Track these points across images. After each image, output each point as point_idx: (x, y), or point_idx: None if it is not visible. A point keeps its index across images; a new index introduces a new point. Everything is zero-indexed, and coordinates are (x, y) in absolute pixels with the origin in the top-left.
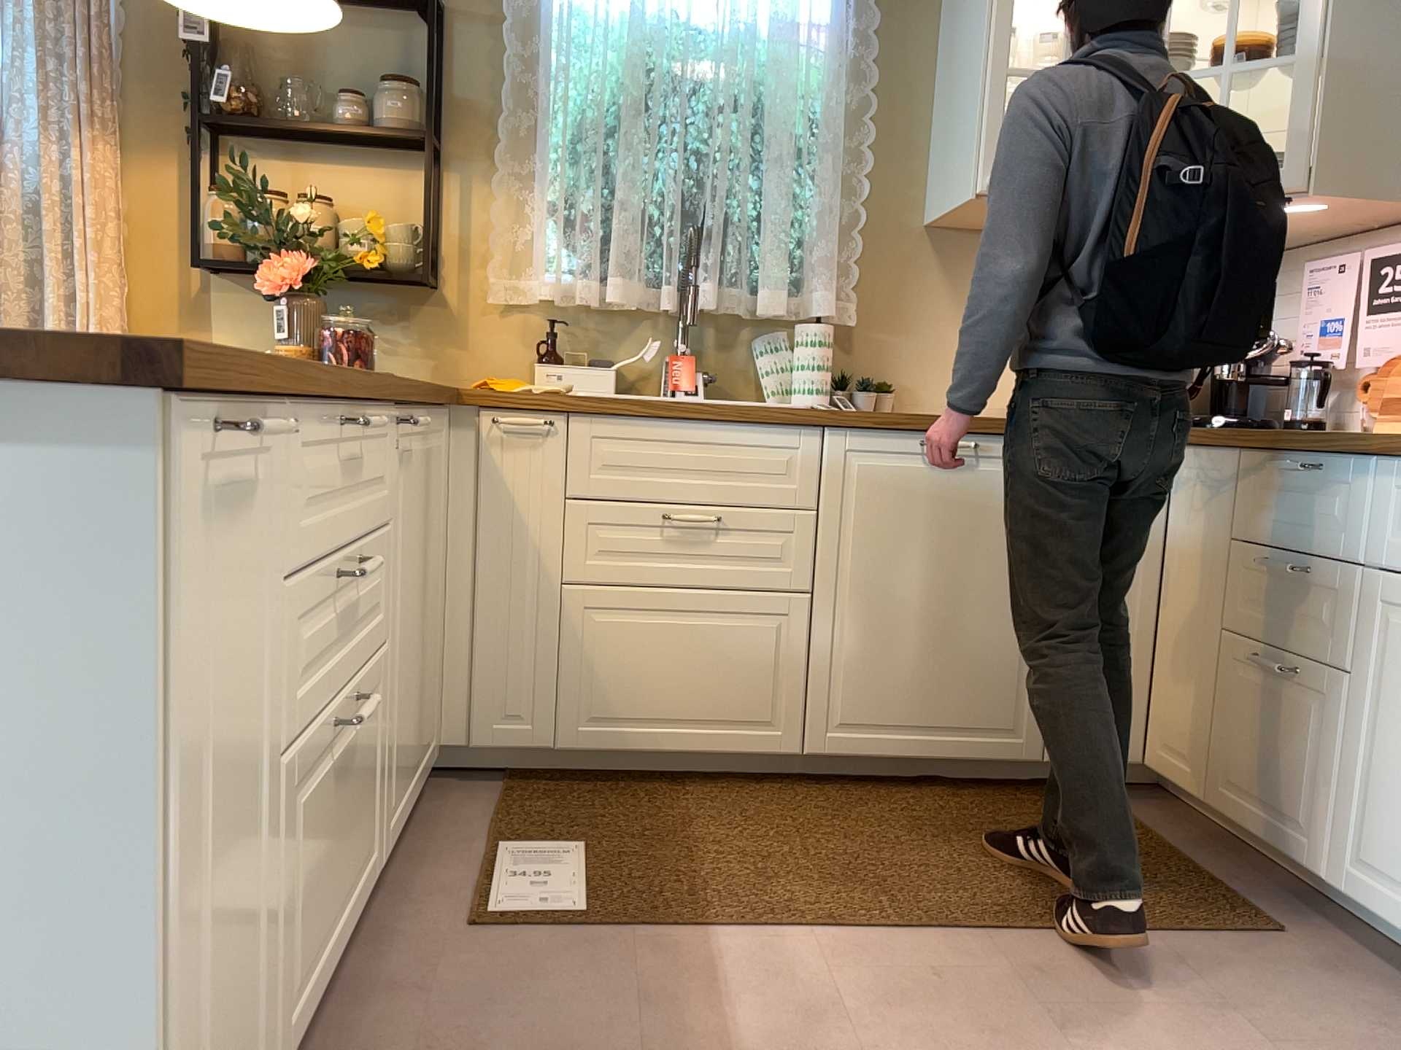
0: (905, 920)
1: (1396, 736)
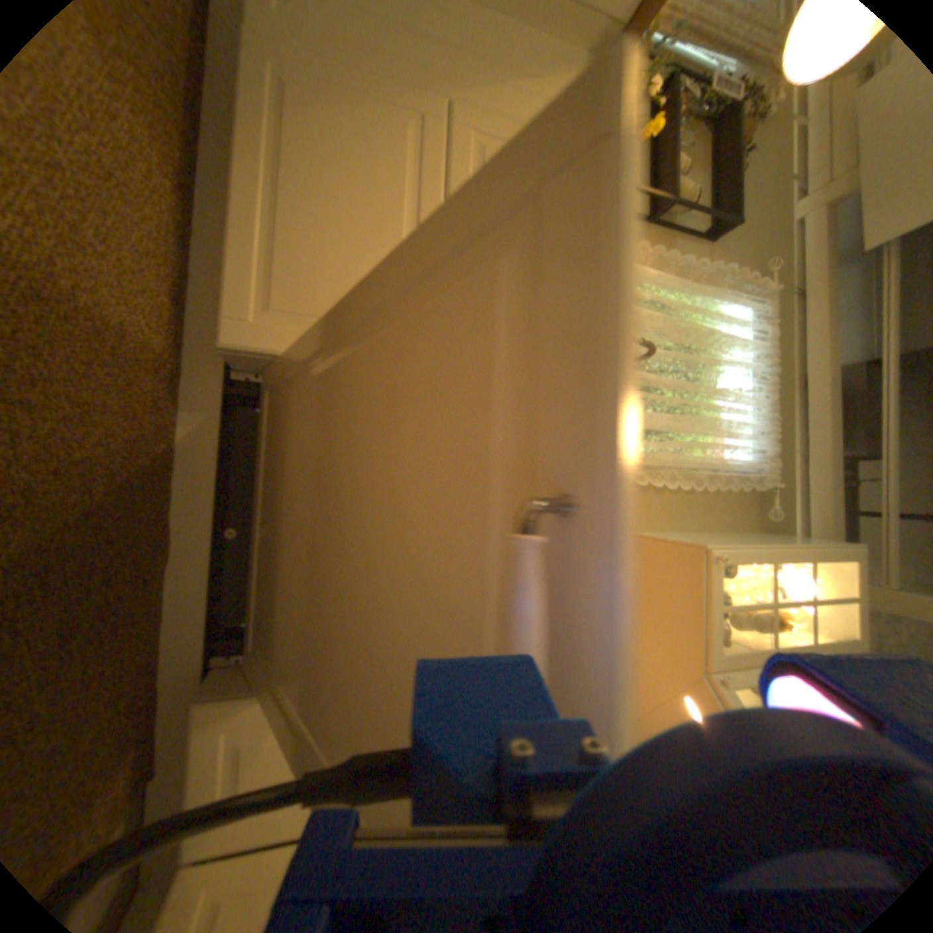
0: None
1: None
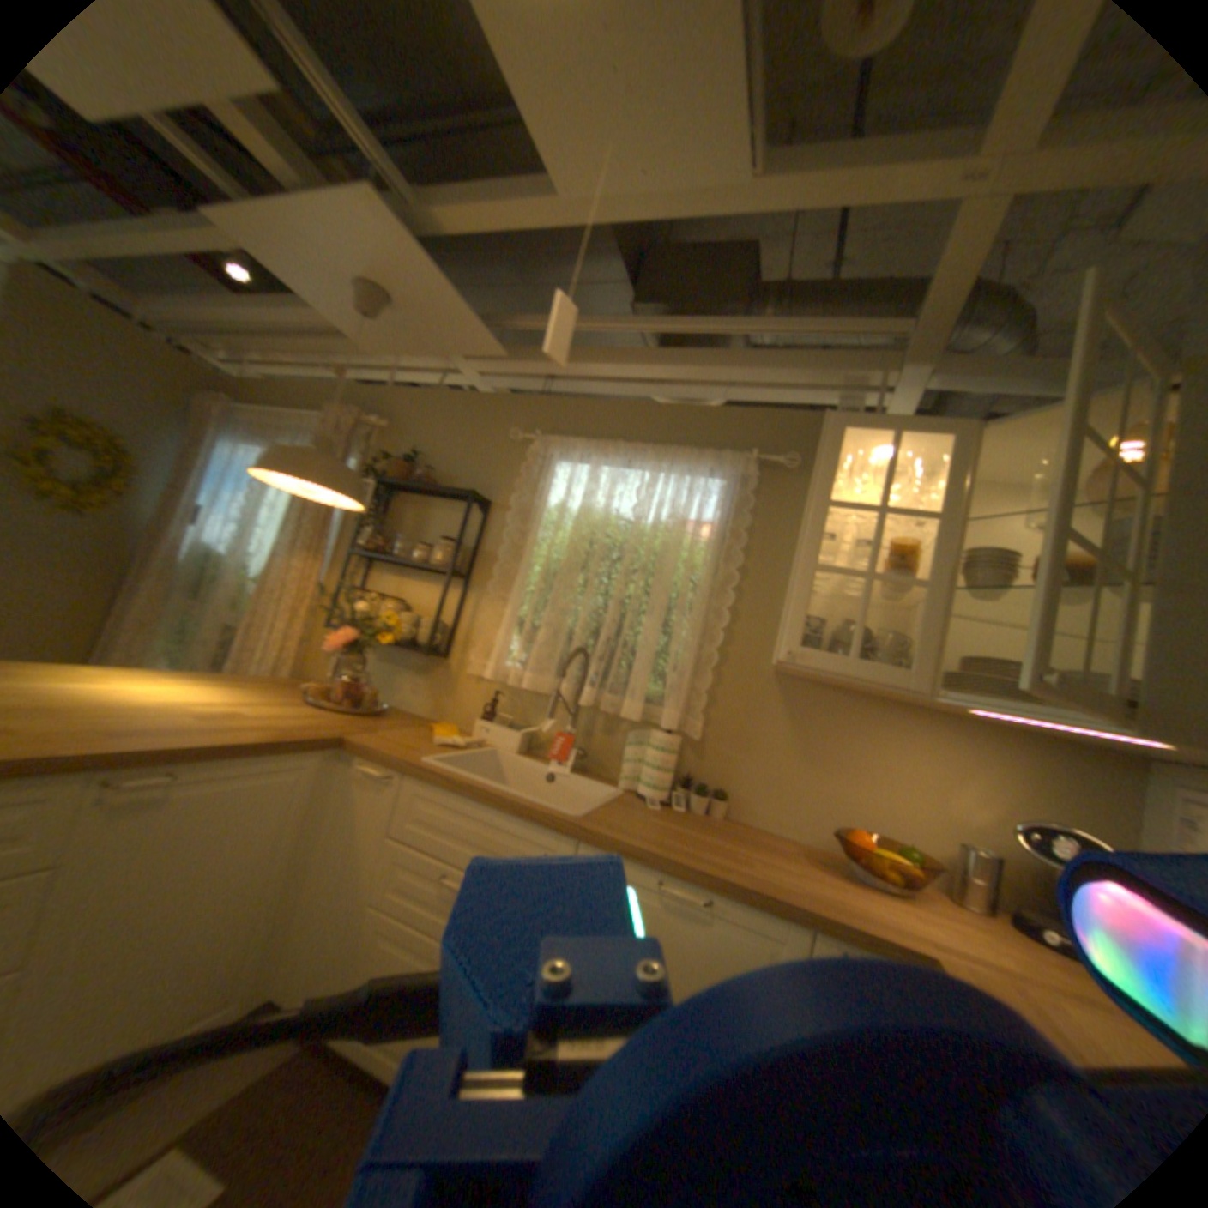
0: None
1: None
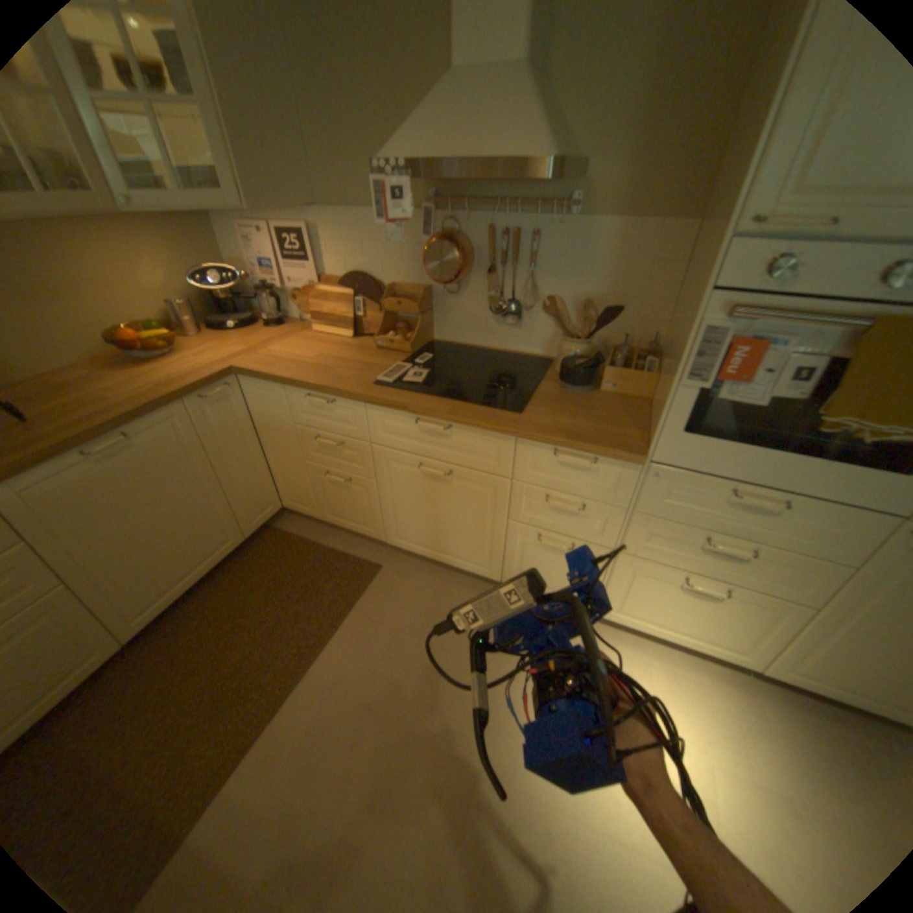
0: (267, 707)
1: (401, 501)
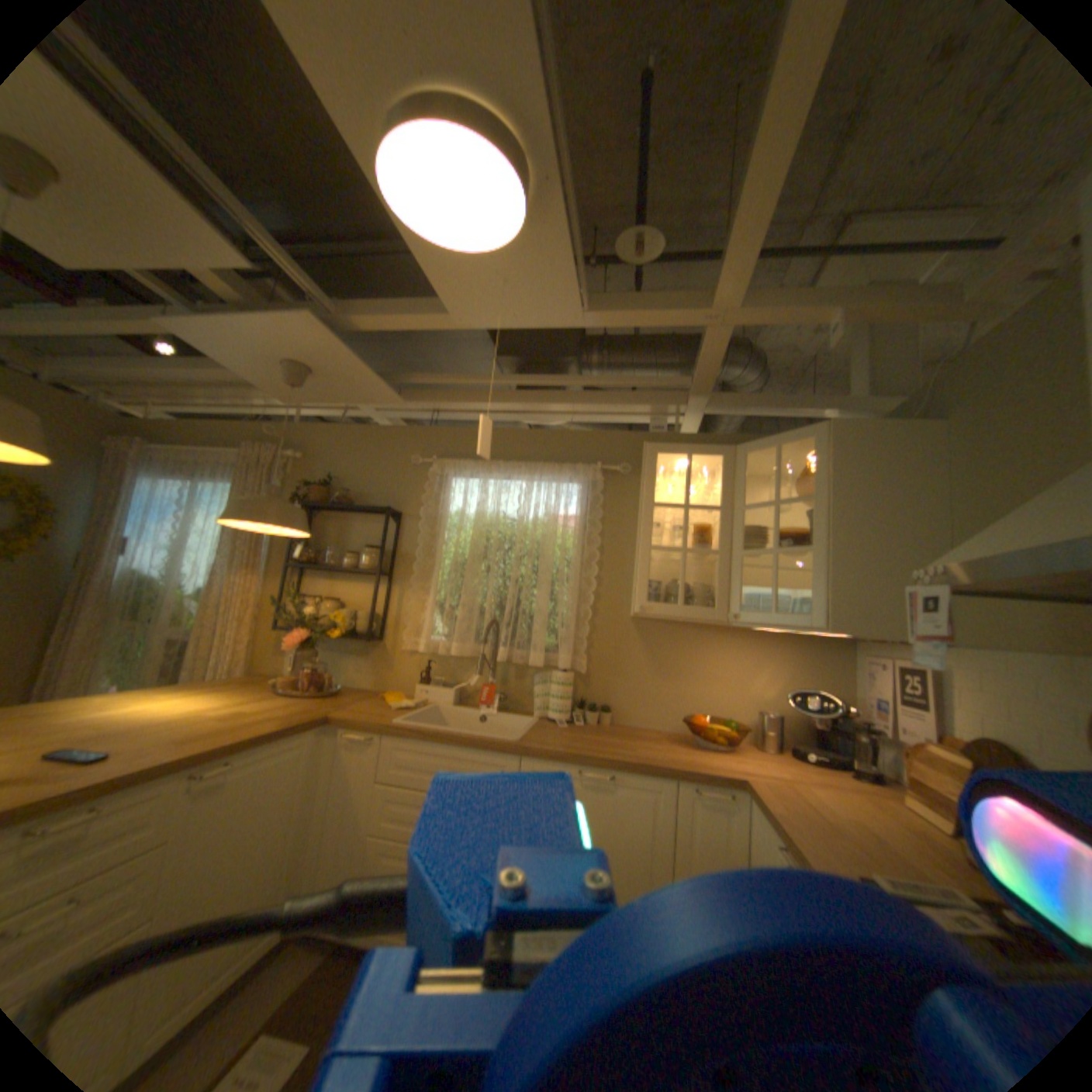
0: None
1: None
